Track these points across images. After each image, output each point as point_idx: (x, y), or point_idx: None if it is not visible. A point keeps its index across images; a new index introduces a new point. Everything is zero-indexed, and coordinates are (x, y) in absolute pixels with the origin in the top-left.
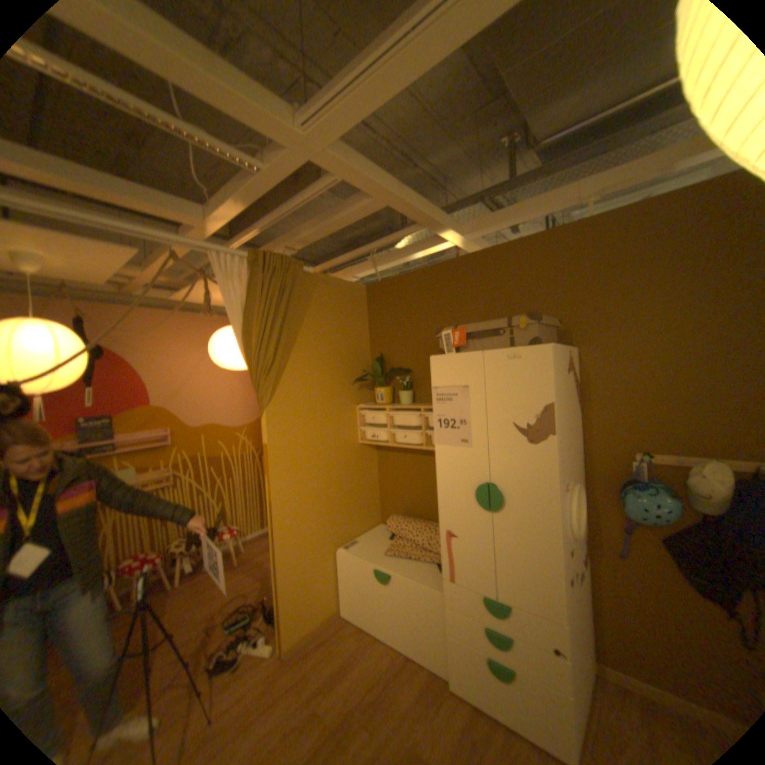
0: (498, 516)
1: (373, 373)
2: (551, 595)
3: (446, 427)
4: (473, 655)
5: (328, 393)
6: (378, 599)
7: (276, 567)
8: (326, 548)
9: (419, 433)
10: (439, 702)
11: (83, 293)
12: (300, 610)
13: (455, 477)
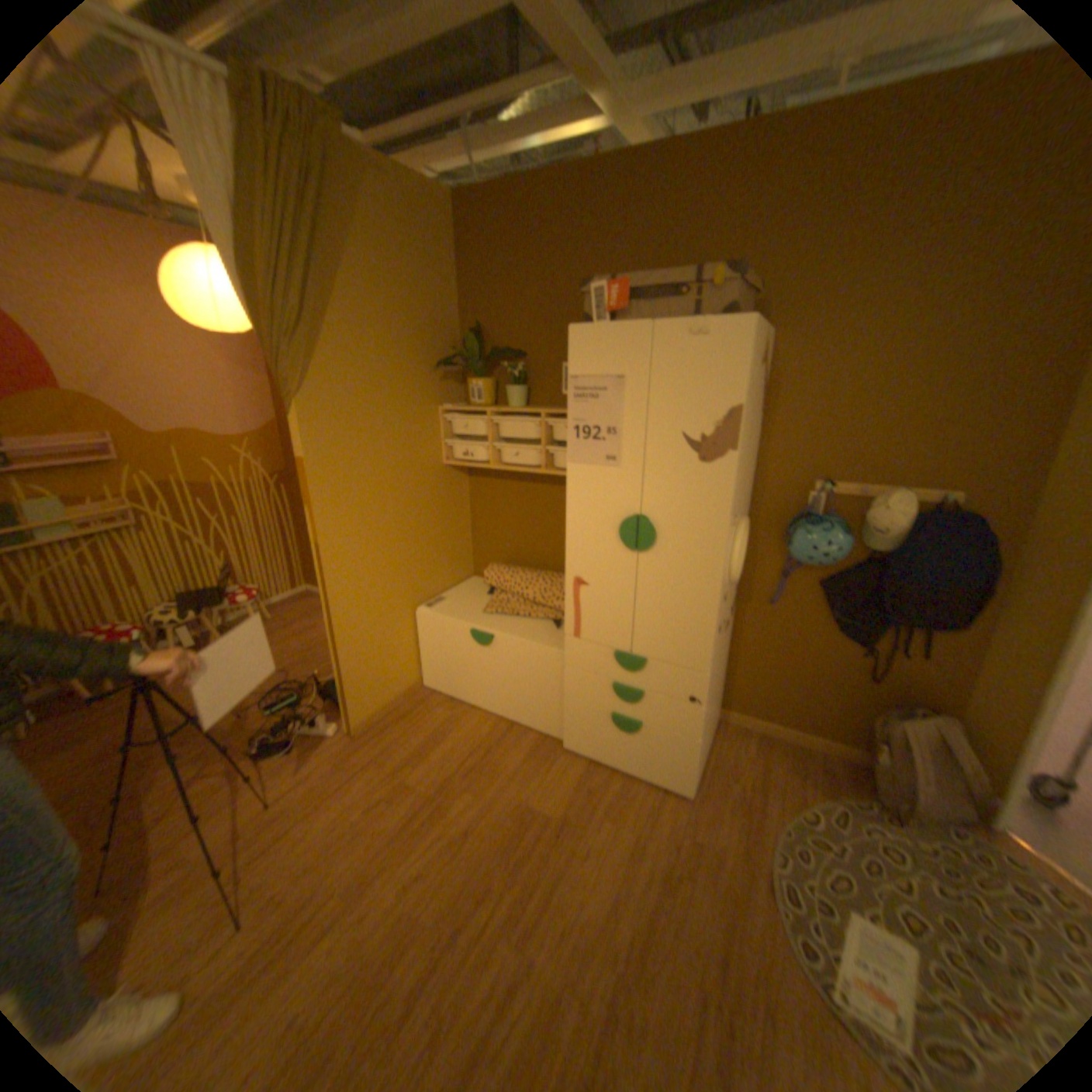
0: (644, 557)
1: (466, 353)
2: (696, 643)
3: (585, 439)
4: (594, 711)
5: (394, 382)
6: (475, 663)
7: (334, 631)
8: (402, 607)
9: (536, 450)
10: (551, 760)
11: None
12: (371, 681)
13: (591, 509)
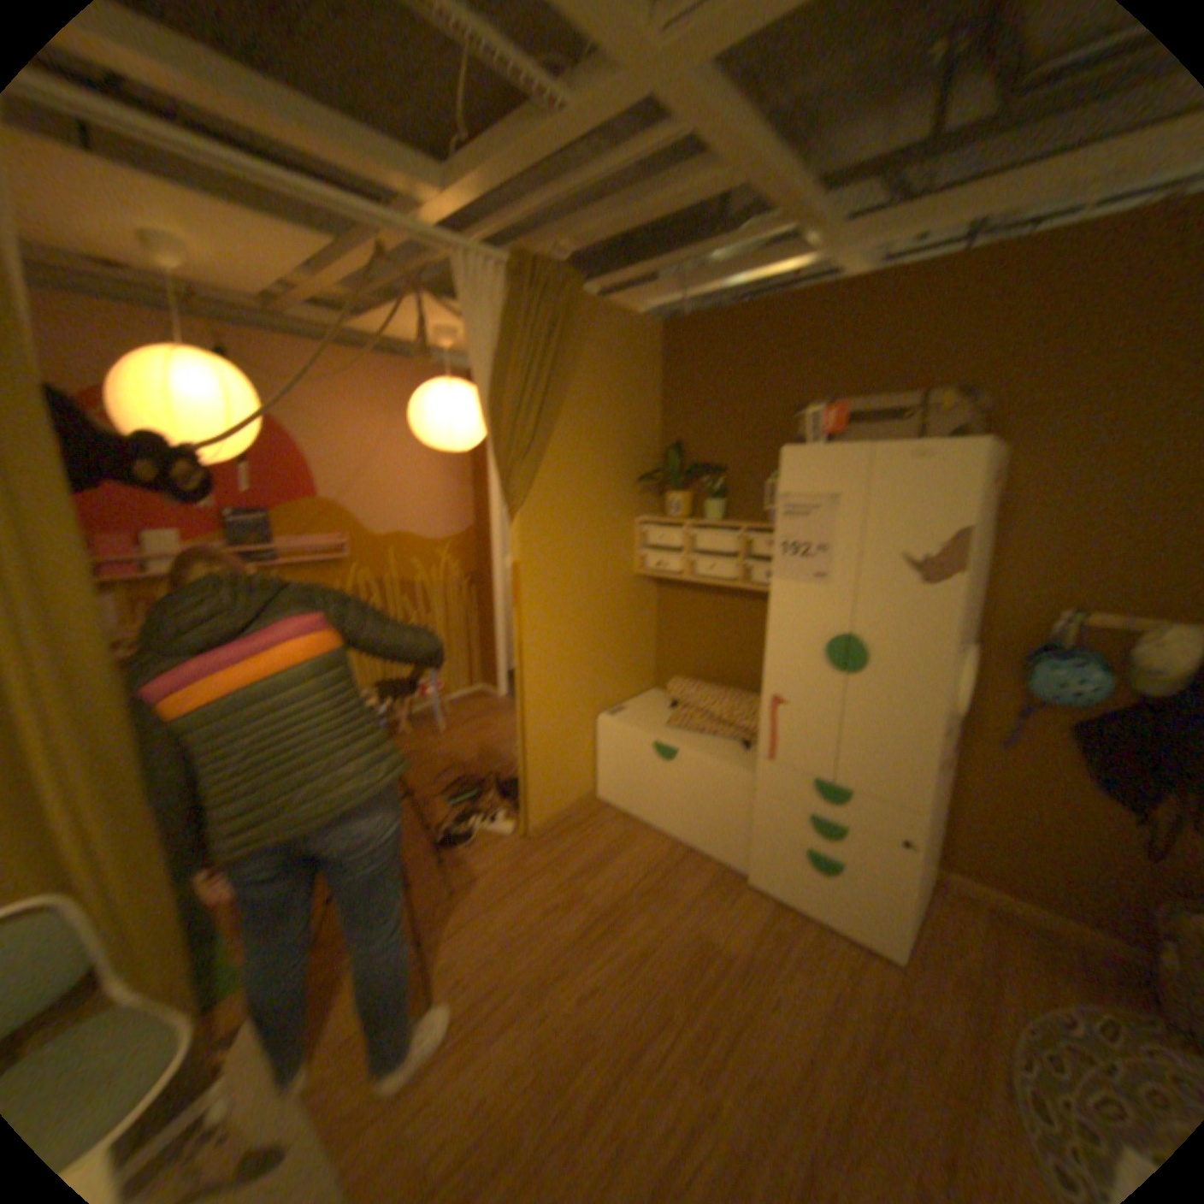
0: (855, 679)
1: (669, 468)
2: (915, 779)
3: (794, 554)
4: (788, 845)
5: (600, 495)
6: (657, 777)
7: (526, 728)
8: (586, 711)
9: (734, 563)
10: (736, 895)
11: (208, 306)
12: (552, 783)
13: (797, 625)
